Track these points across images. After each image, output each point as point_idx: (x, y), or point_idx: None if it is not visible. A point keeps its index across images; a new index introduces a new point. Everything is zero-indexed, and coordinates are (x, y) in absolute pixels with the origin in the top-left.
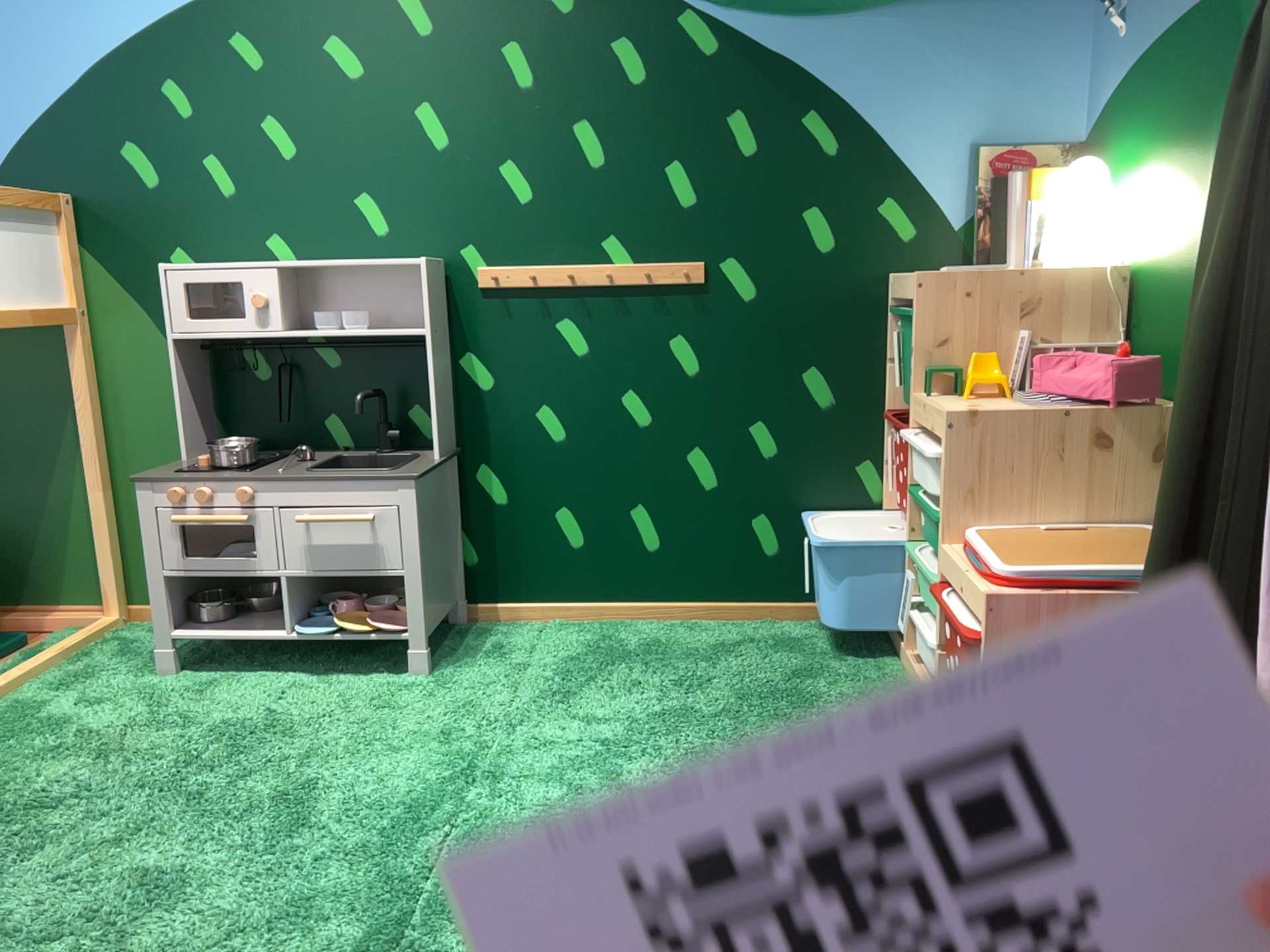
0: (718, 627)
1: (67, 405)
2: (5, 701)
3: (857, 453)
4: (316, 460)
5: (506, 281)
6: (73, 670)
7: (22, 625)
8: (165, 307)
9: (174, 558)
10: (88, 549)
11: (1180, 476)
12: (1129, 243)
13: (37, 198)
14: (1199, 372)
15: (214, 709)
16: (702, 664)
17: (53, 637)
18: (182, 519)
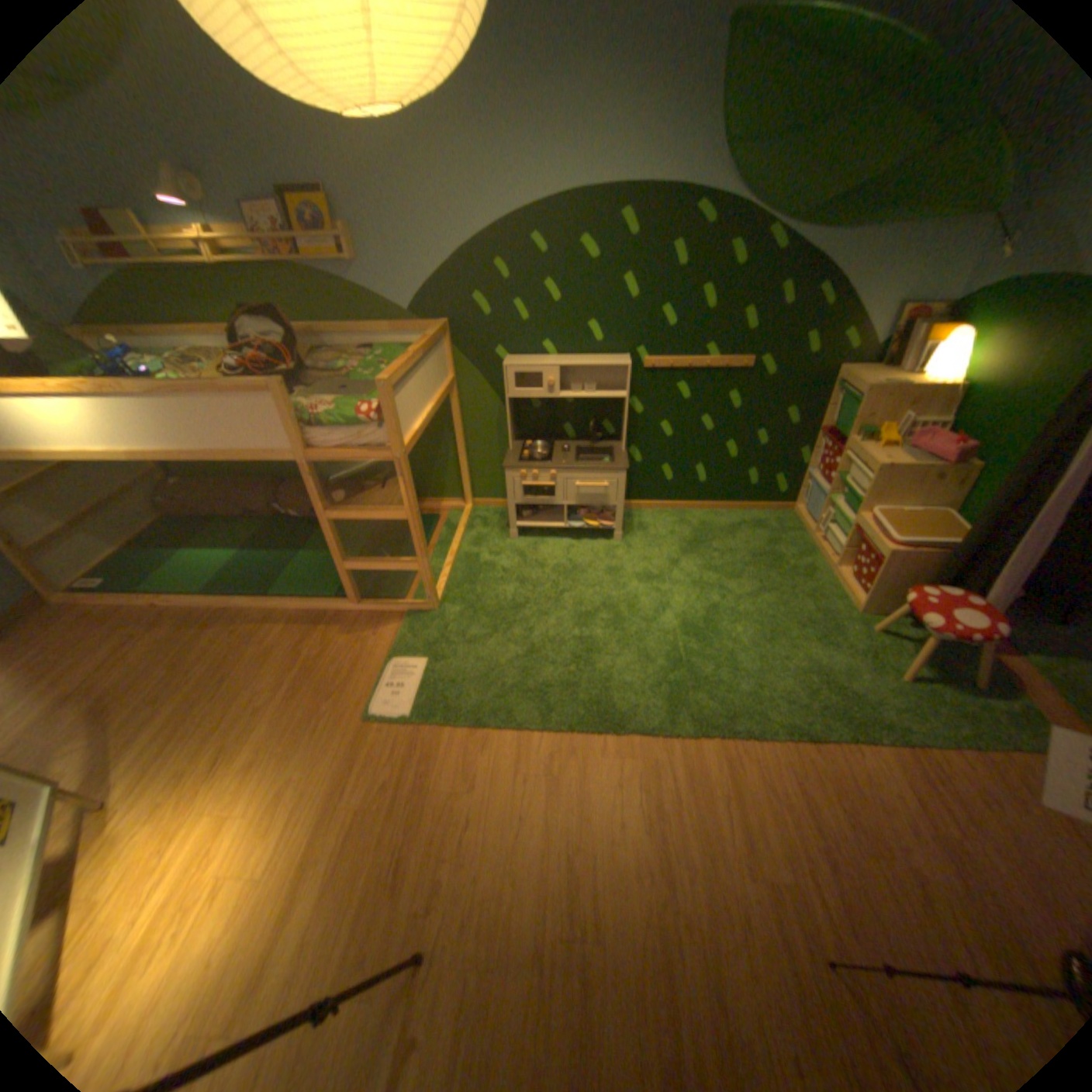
0: (725, 514)
1: (445, 419)
2: (460, 554)
3: (802, 445)
4: (568, 451)
5: (656, 366)
6: (473, 536)
7: (430, 509)
8: (504, 384)
9: (514, 496)
10: (454, 479)
11: (989, 523)
12: (971, 372)
13: (433, 324)
14: (1014, 489)
15: (544, 559)
16: (727, 536)
17: (448, 516)
18: (526, 485)
